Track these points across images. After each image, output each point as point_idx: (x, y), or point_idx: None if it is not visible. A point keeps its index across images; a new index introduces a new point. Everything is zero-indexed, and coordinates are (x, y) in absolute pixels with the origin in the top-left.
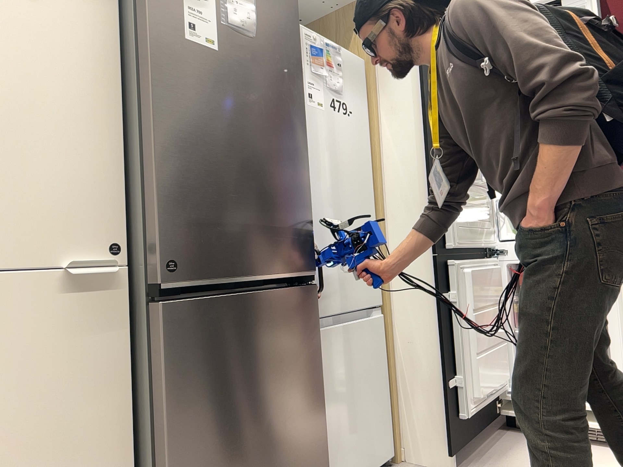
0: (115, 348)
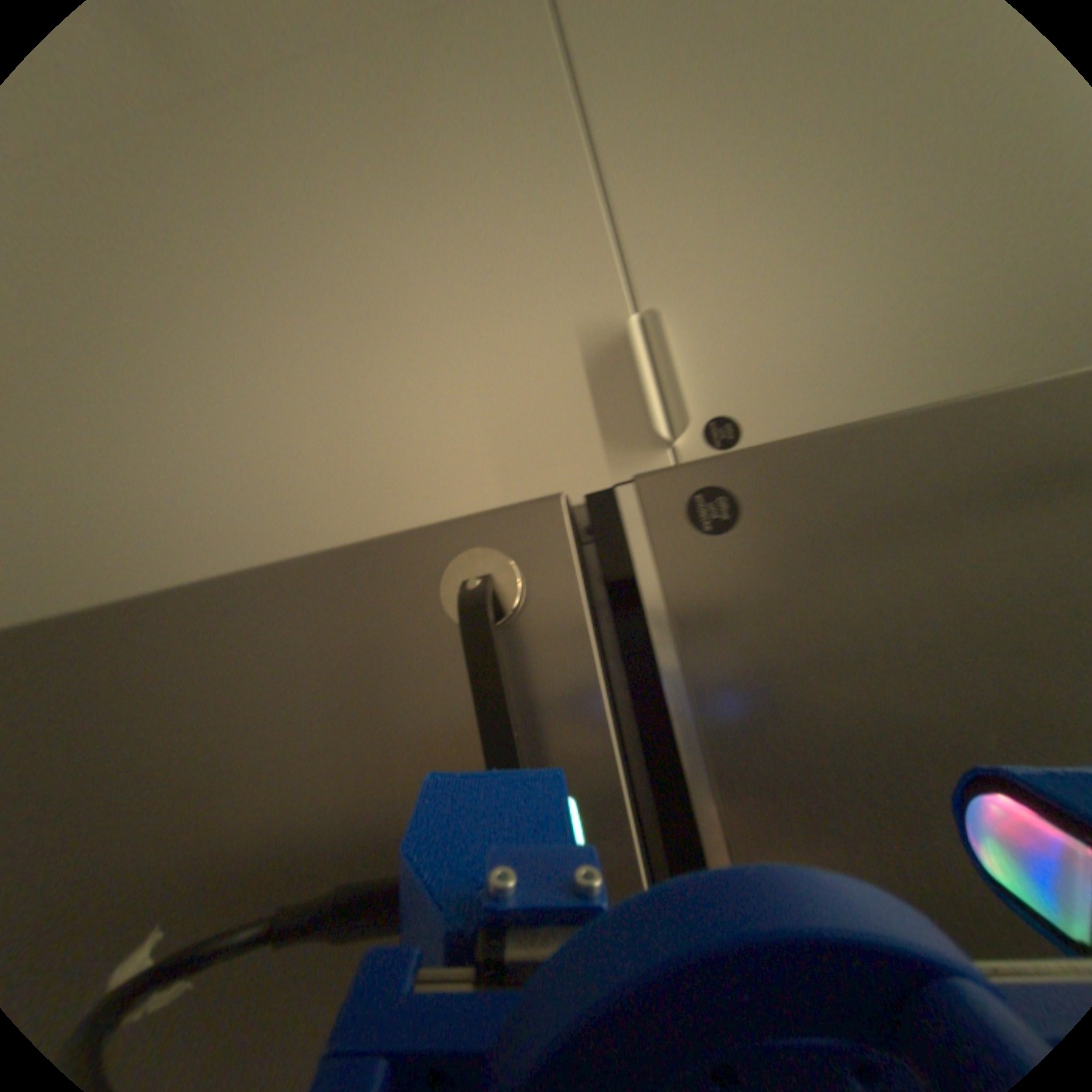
0: (461, 507)
